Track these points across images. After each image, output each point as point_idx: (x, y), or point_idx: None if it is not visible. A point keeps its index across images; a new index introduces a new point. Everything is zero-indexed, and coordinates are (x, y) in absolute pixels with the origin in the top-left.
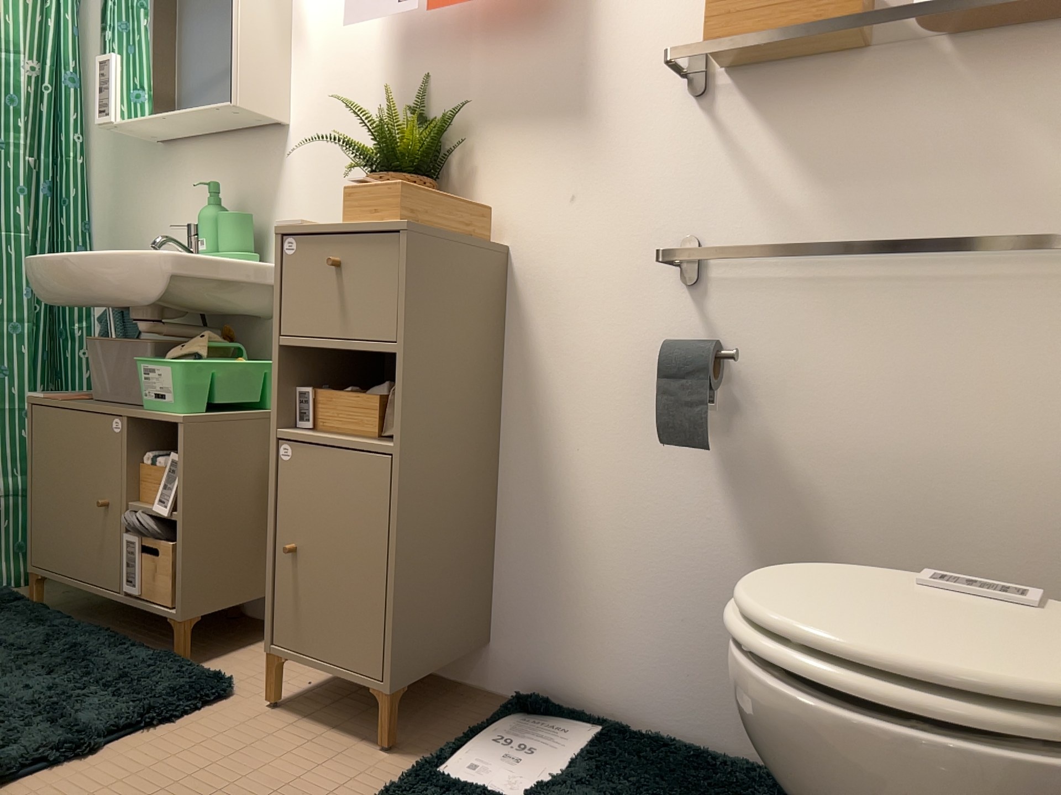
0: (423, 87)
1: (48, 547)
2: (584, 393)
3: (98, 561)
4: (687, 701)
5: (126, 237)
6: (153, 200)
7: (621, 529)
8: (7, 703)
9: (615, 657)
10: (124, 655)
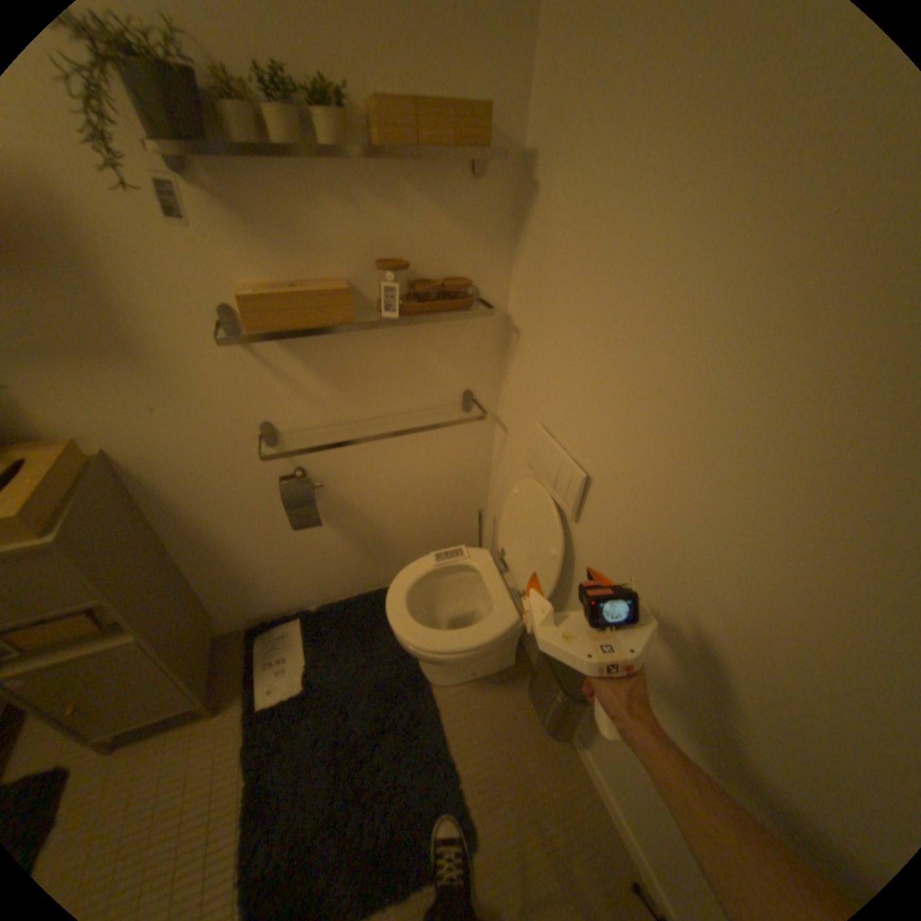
0: None
1: None
2: (222, 510)
3: None
4: (329, 589)
5: None
6: None
7: (273, 553)
8: None
9: (289, 593)
10: None
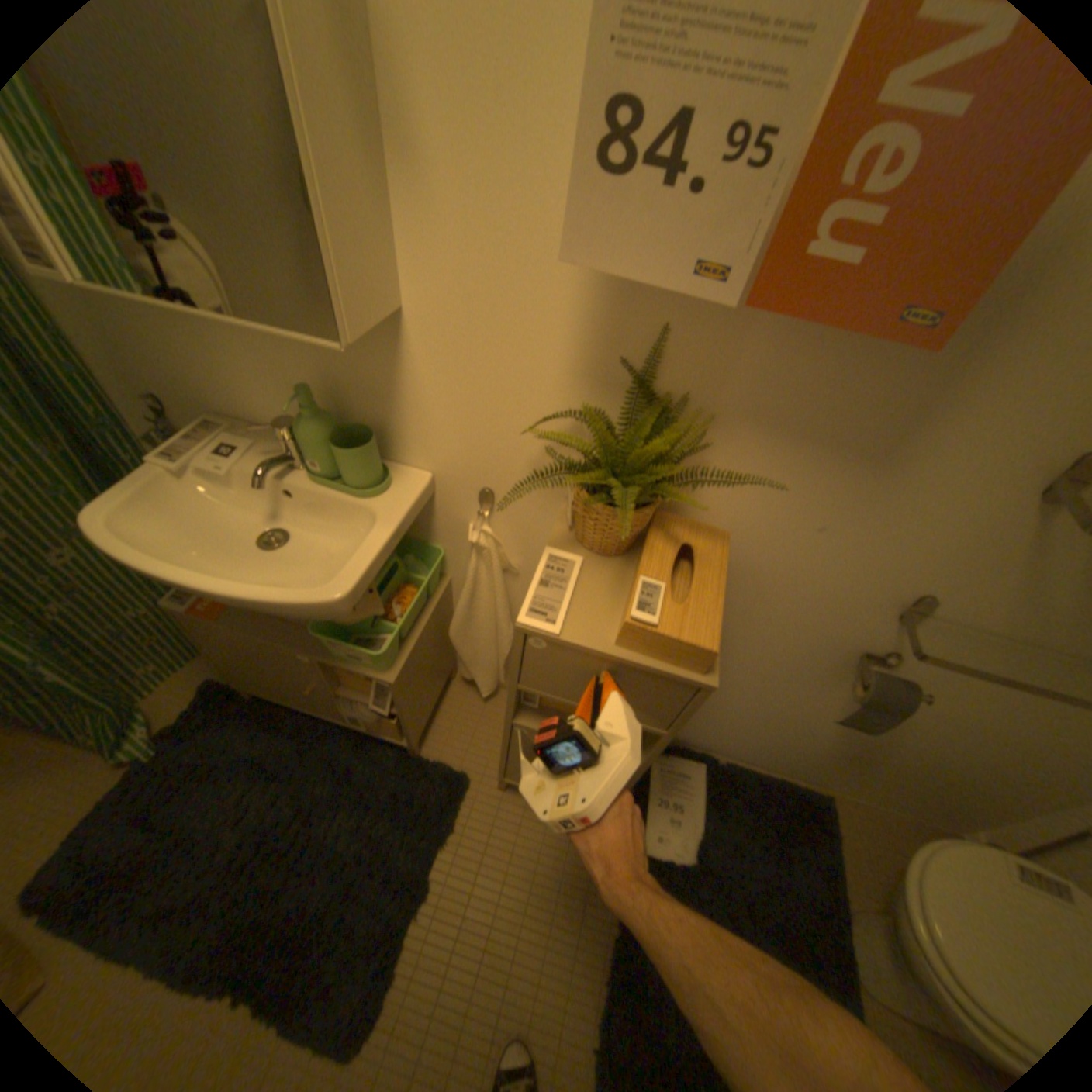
0: (657, 341)
1: (251, 686)
2: (757, 644)
3: (316, 707)
4: (758, 755)
5: (140, 361)
6: (165, 326)
7: (751, 701)
8: (343, 871)
9: (717, 735)
10: (376, 768)
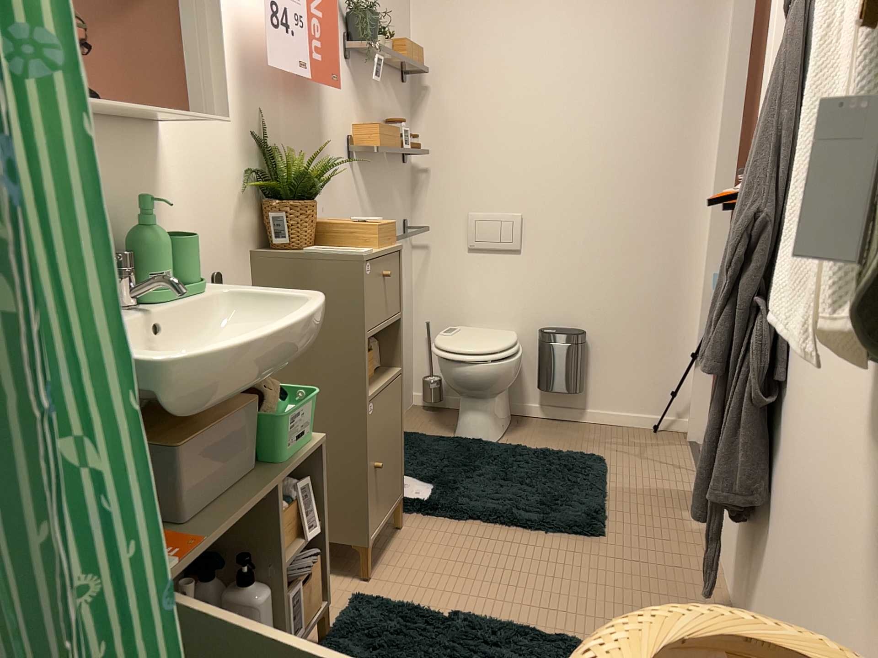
0: (265, 124)
1: None
2: None
3: None
4: None
5: None
6: None
7: None
8: None
9: None
10: None
